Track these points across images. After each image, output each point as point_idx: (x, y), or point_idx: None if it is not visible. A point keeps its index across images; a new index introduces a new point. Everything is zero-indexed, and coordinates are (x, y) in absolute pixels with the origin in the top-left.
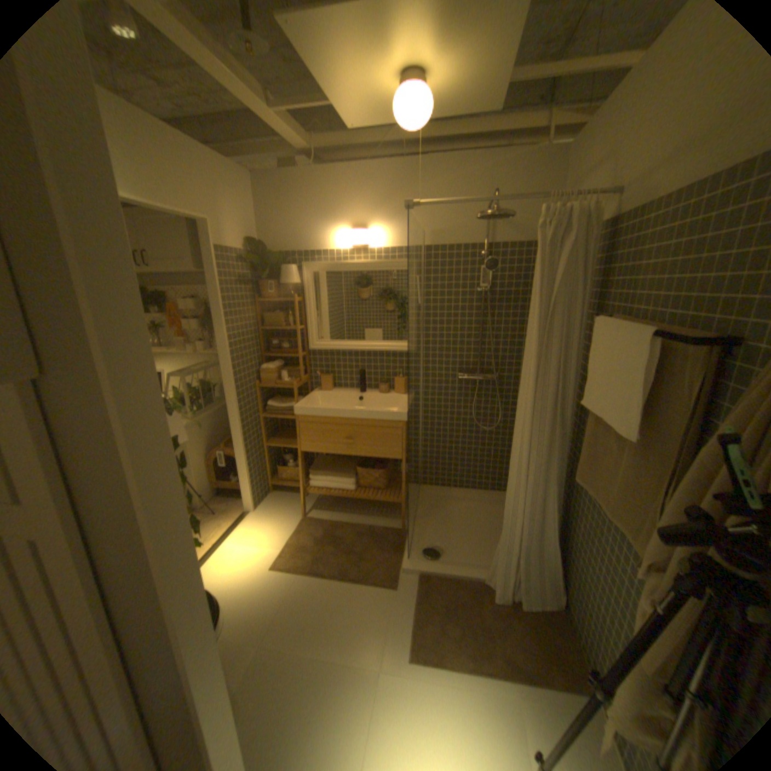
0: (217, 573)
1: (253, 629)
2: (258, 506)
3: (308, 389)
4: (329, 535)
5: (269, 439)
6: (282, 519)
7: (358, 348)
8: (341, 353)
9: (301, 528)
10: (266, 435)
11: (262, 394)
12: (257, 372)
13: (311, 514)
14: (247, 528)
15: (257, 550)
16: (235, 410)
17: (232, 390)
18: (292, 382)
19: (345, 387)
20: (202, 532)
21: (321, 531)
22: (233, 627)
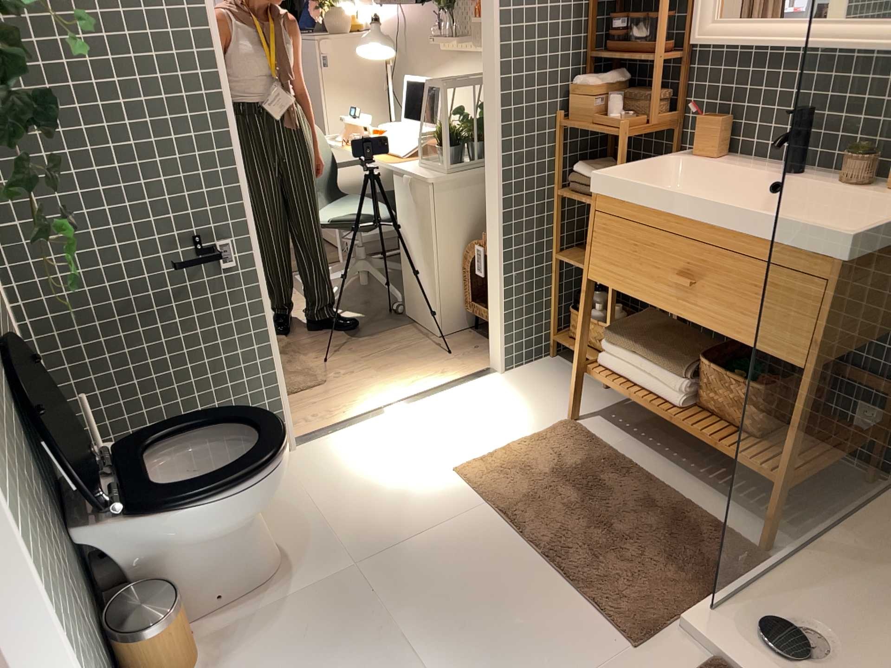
0: (390, 433)
1: (370, 536)
2: (516, 367)
3: (667, 150)
4: (589, 472)
5: (561, 245)
6: (535, 406)
7: (798, 37)
8: (748, 50)
9: (552, 434)
10: (557, 234)
11: (563, 143)
12: (567, 94)
13: (588, 419)
14: (475, 392)
15: (461, 432)
16: (495, 163)
17: (494, 118)
18: (616, 119)
19: (757, 157)
20: (416, 370)
21: (580, 458)
22: (352, 515)
